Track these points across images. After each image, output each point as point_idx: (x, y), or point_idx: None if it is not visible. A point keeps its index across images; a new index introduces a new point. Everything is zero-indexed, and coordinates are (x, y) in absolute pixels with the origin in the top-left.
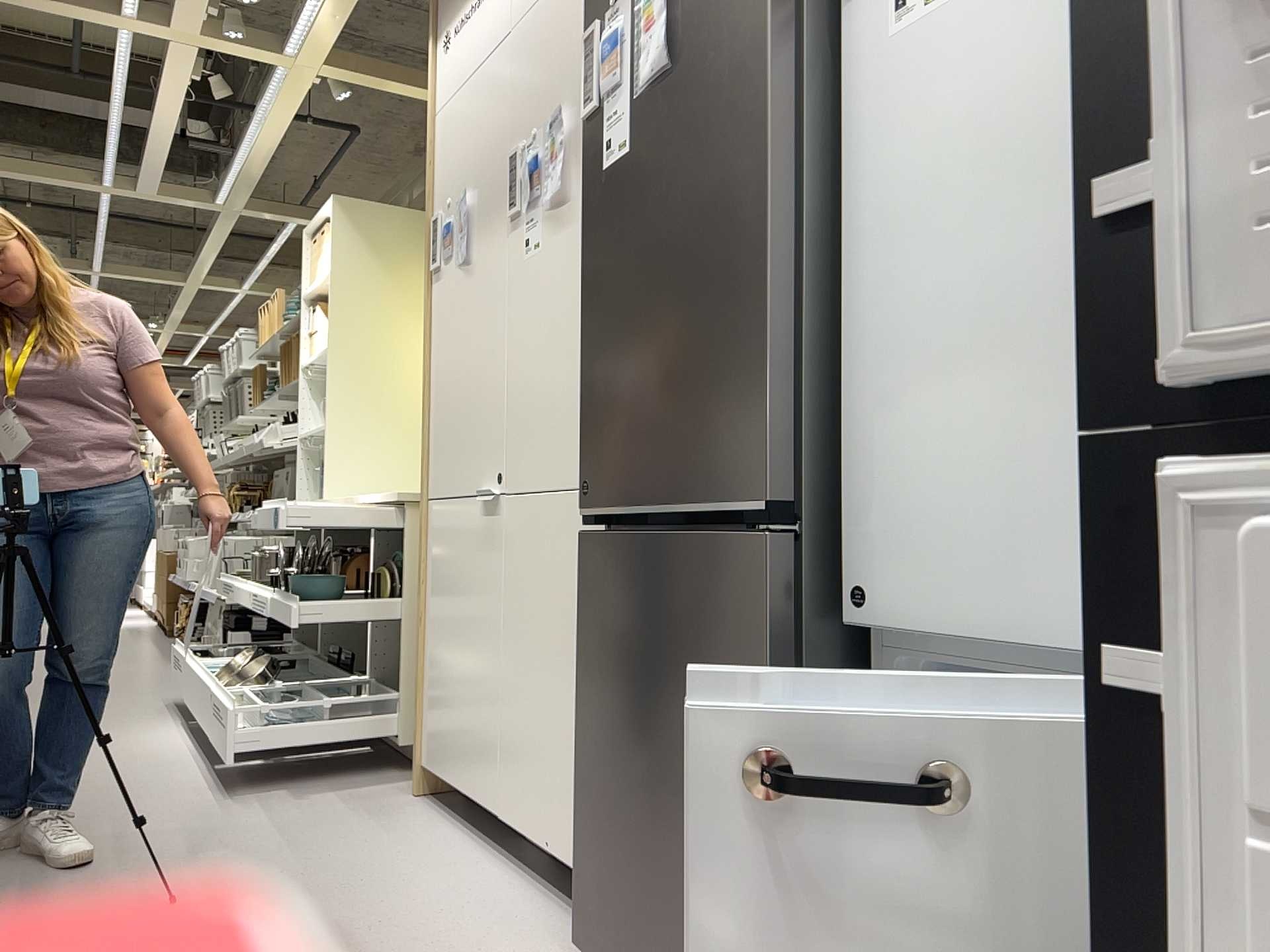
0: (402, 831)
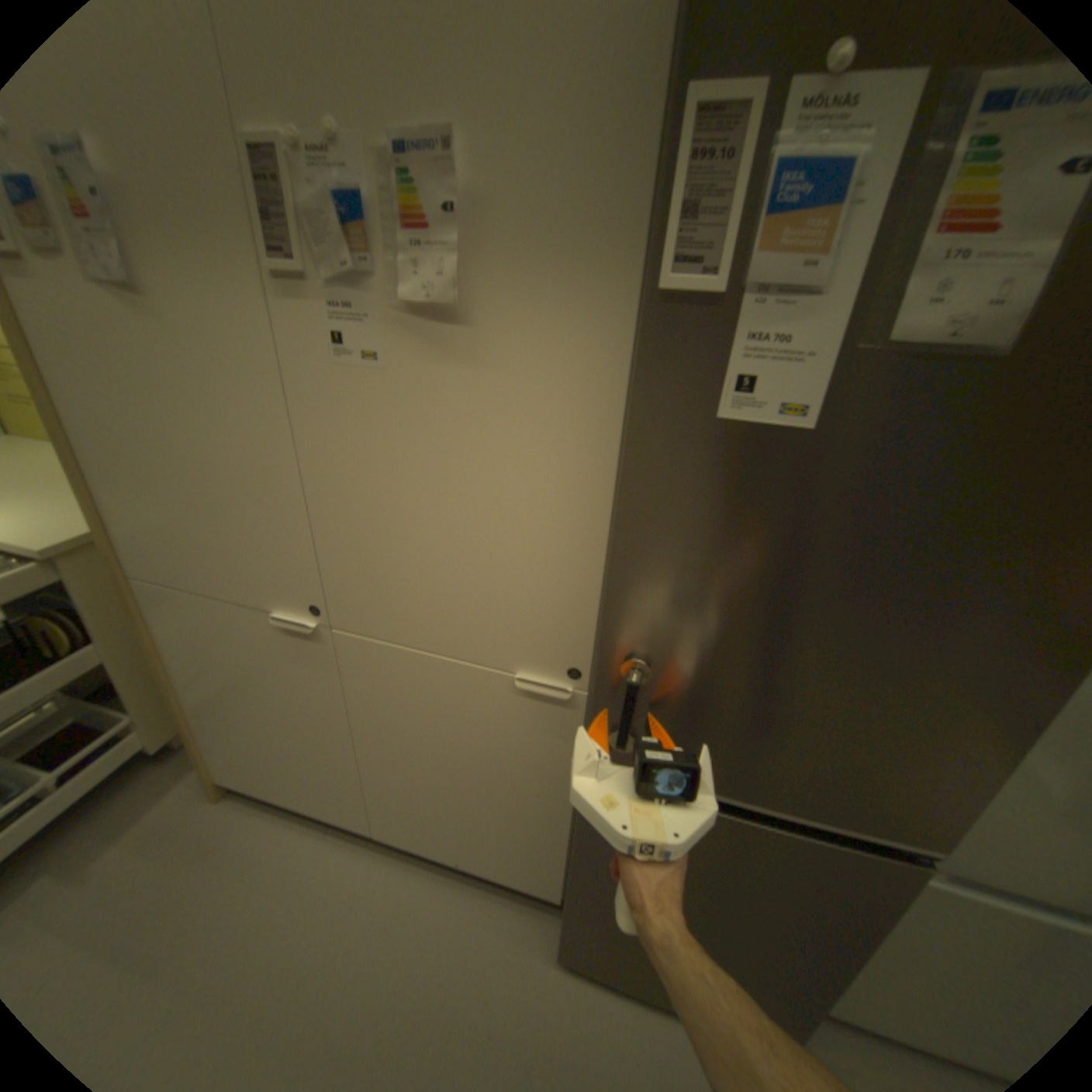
0: (254, 867)
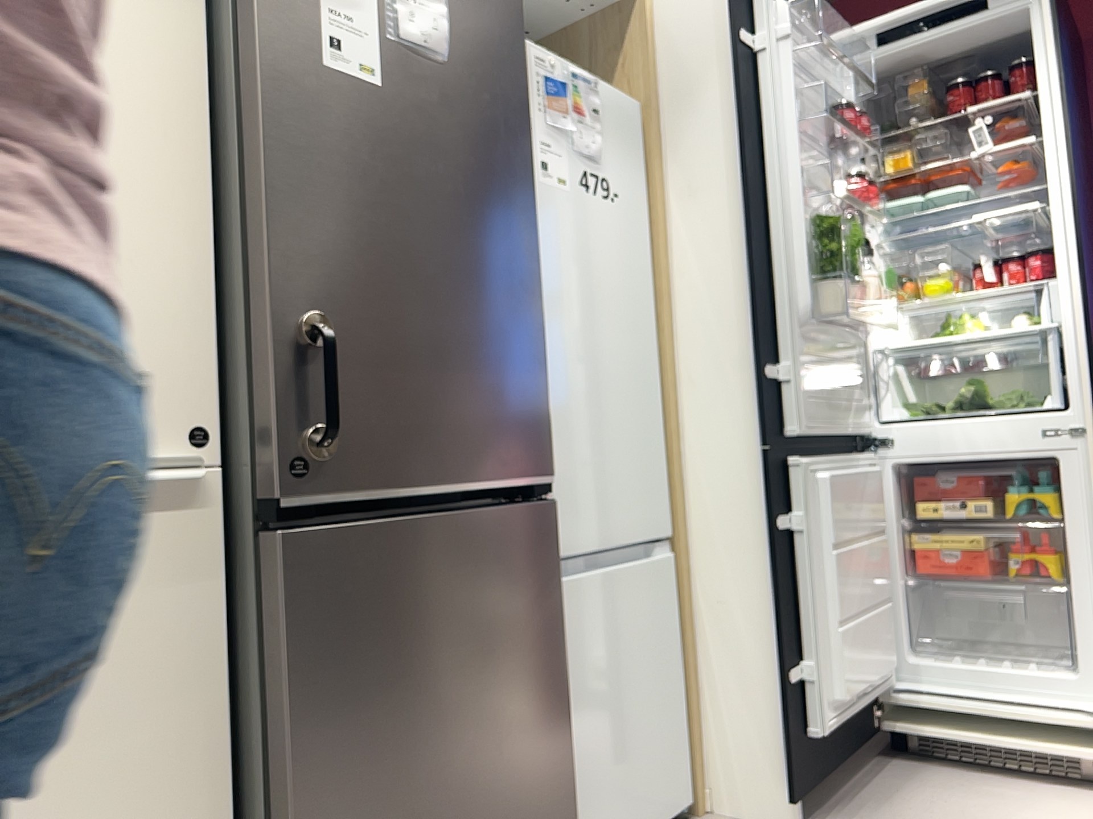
0: None
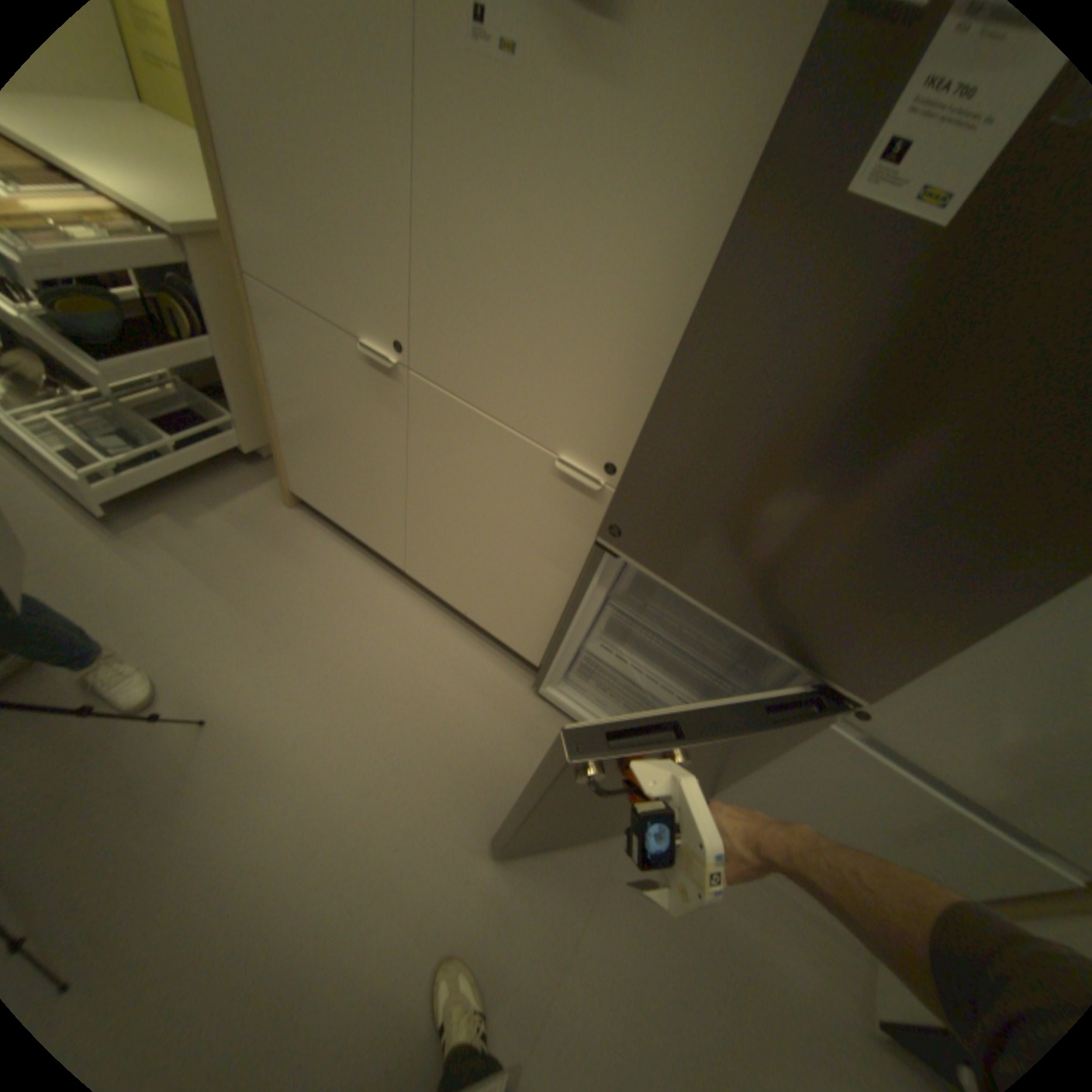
0: (313, 563)
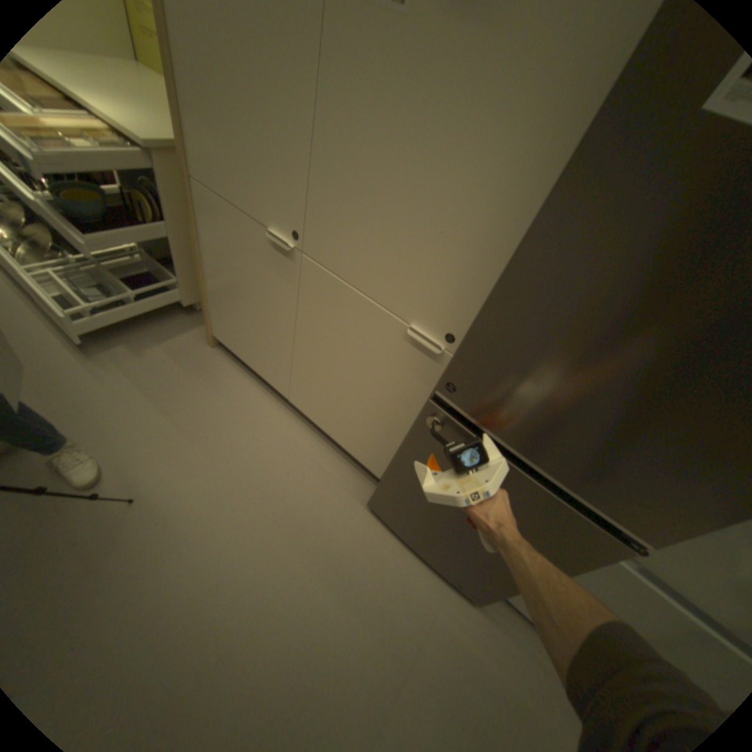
0: (225, 387)
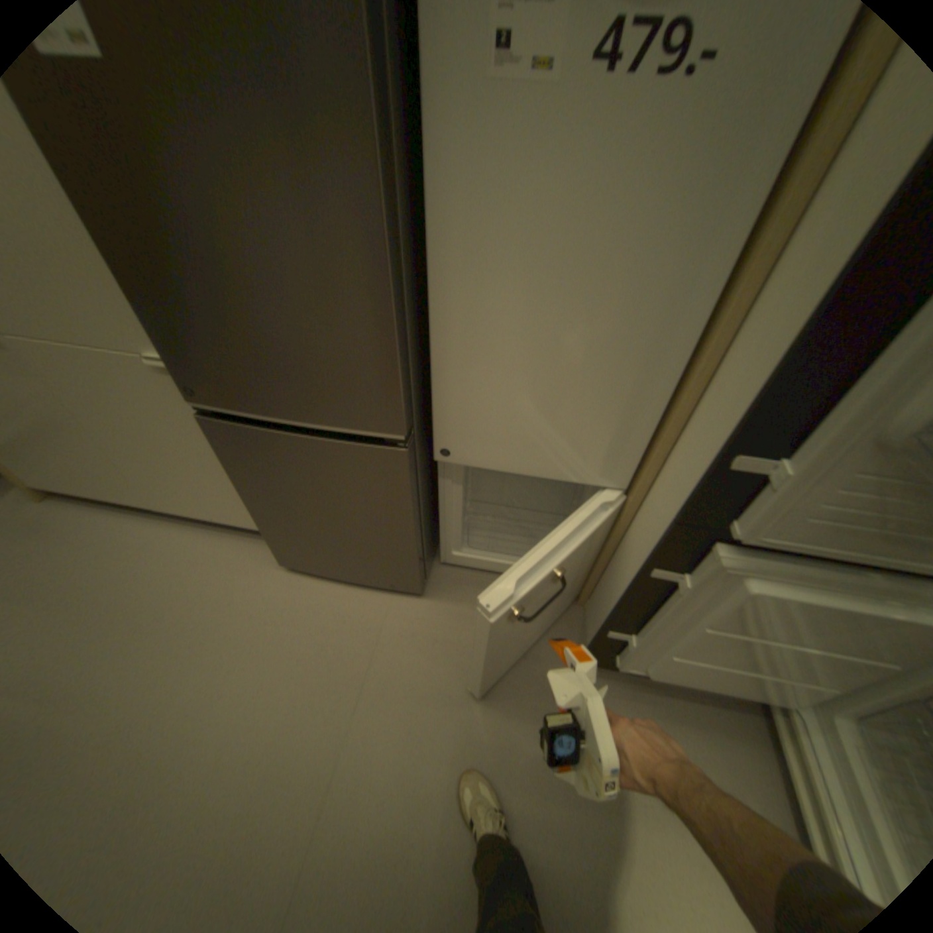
0: (71, 535)
